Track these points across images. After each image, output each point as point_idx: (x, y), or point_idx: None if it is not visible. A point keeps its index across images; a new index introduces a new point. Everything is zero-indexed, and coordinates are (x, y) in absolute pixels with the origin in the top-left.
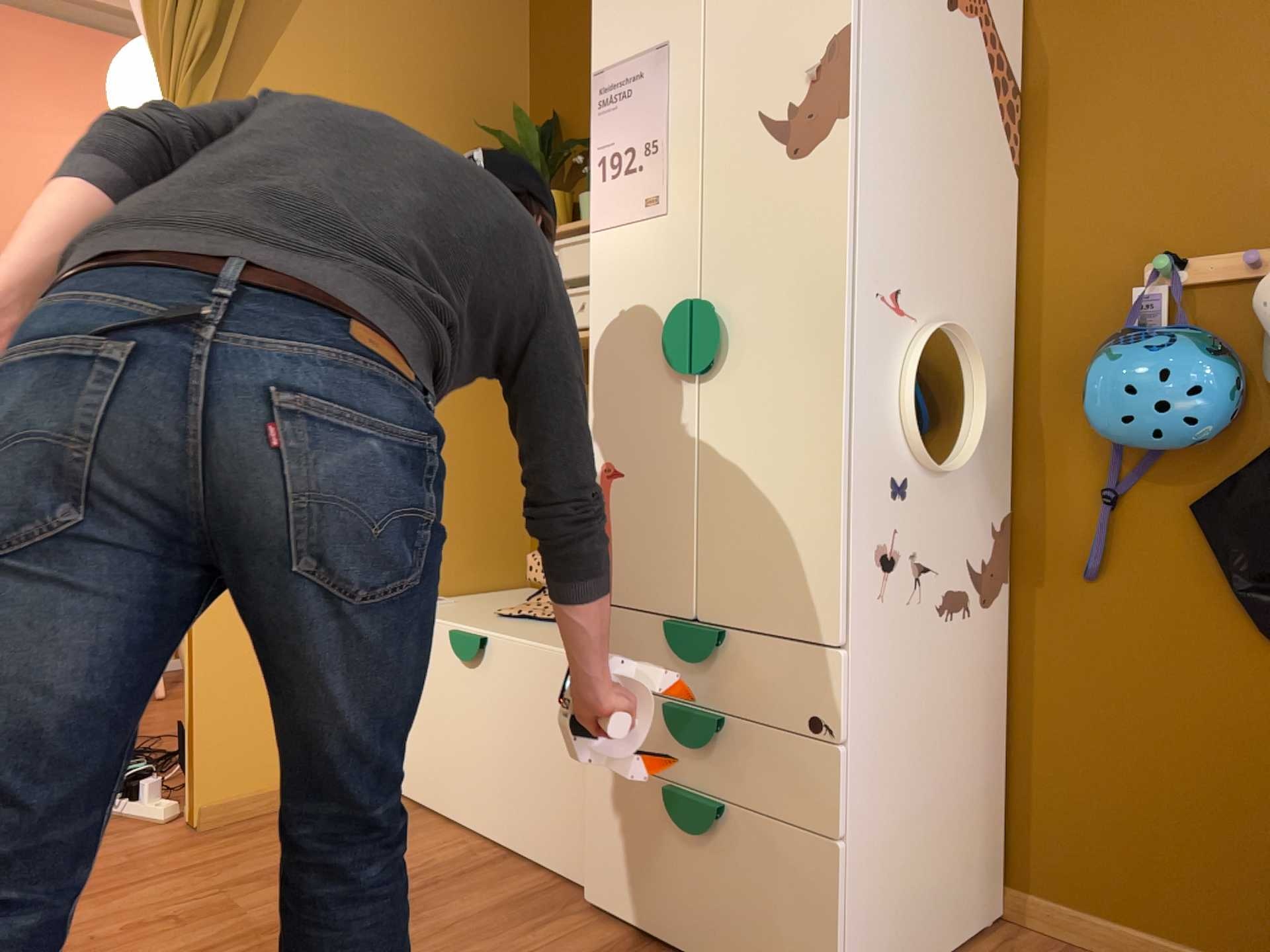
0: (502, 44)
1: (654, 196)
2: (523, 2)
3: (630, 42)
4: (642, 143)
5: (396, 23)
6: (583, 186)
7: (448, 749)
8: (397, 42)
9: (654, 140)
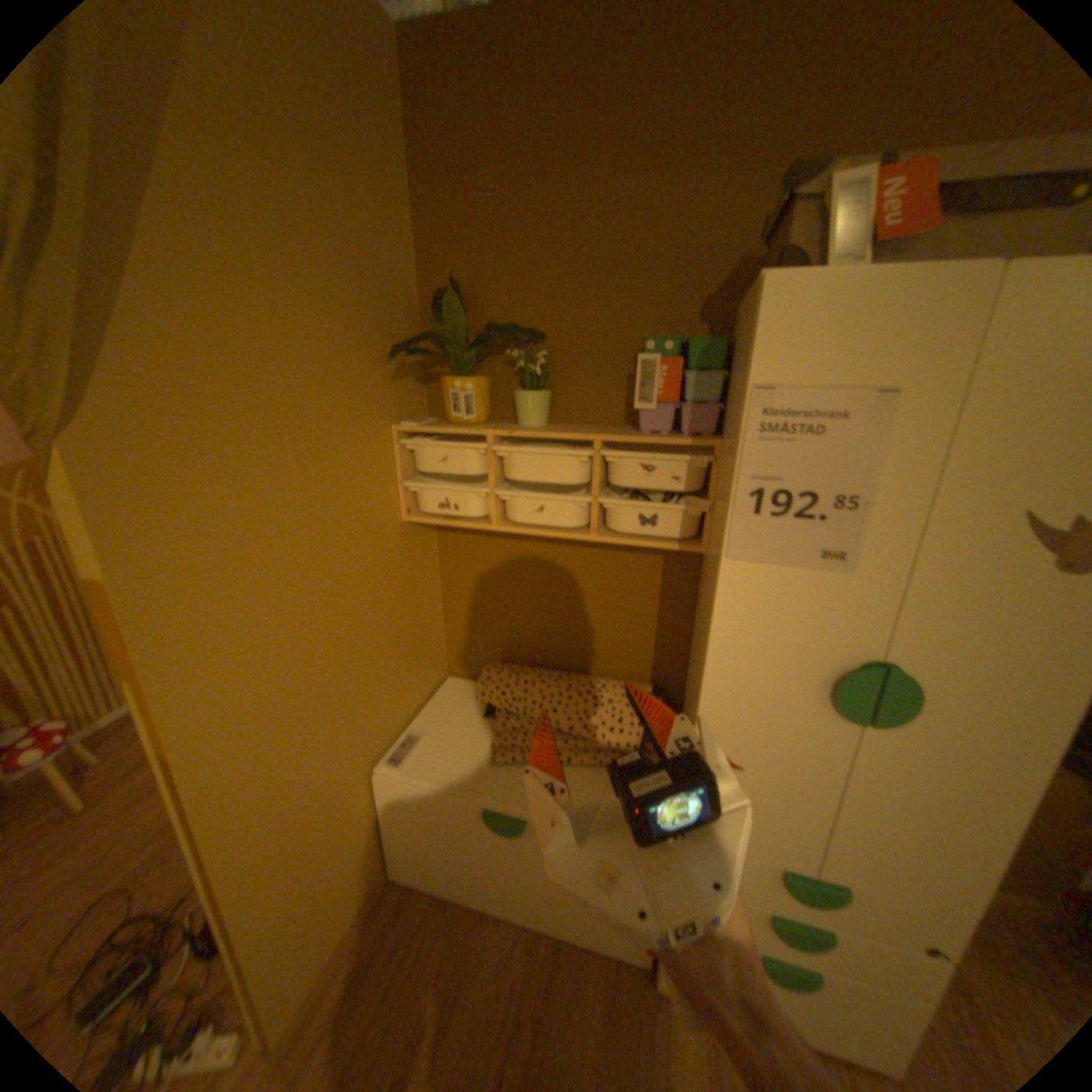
0: (388, 184)
1: (839, 551)
2: (398, 127)
3: (831, 362)
4: (831, 492)
5: (289, 152)
6: (495, 363)
7: (479, 875)
8: (293, 182)
9: (853, 494)
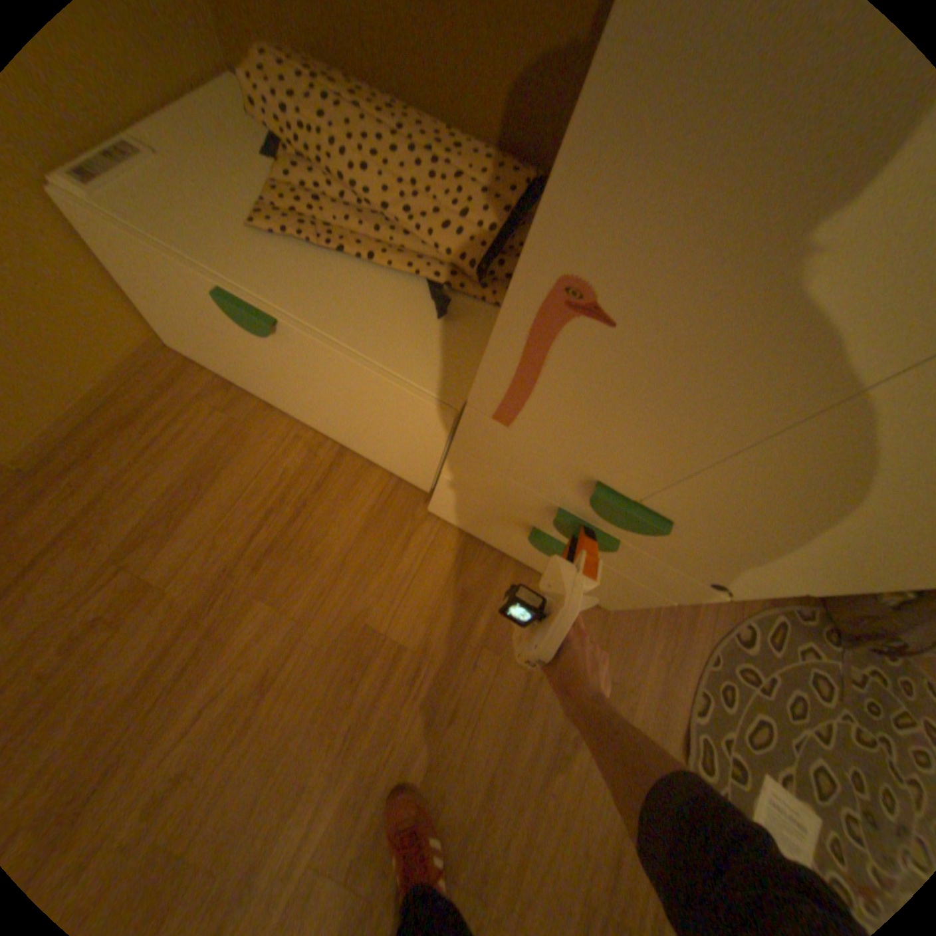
0: None
1: None
2: None
3: None
4: None
5: None
6: None
7: (251, 369)
8: None
9: None
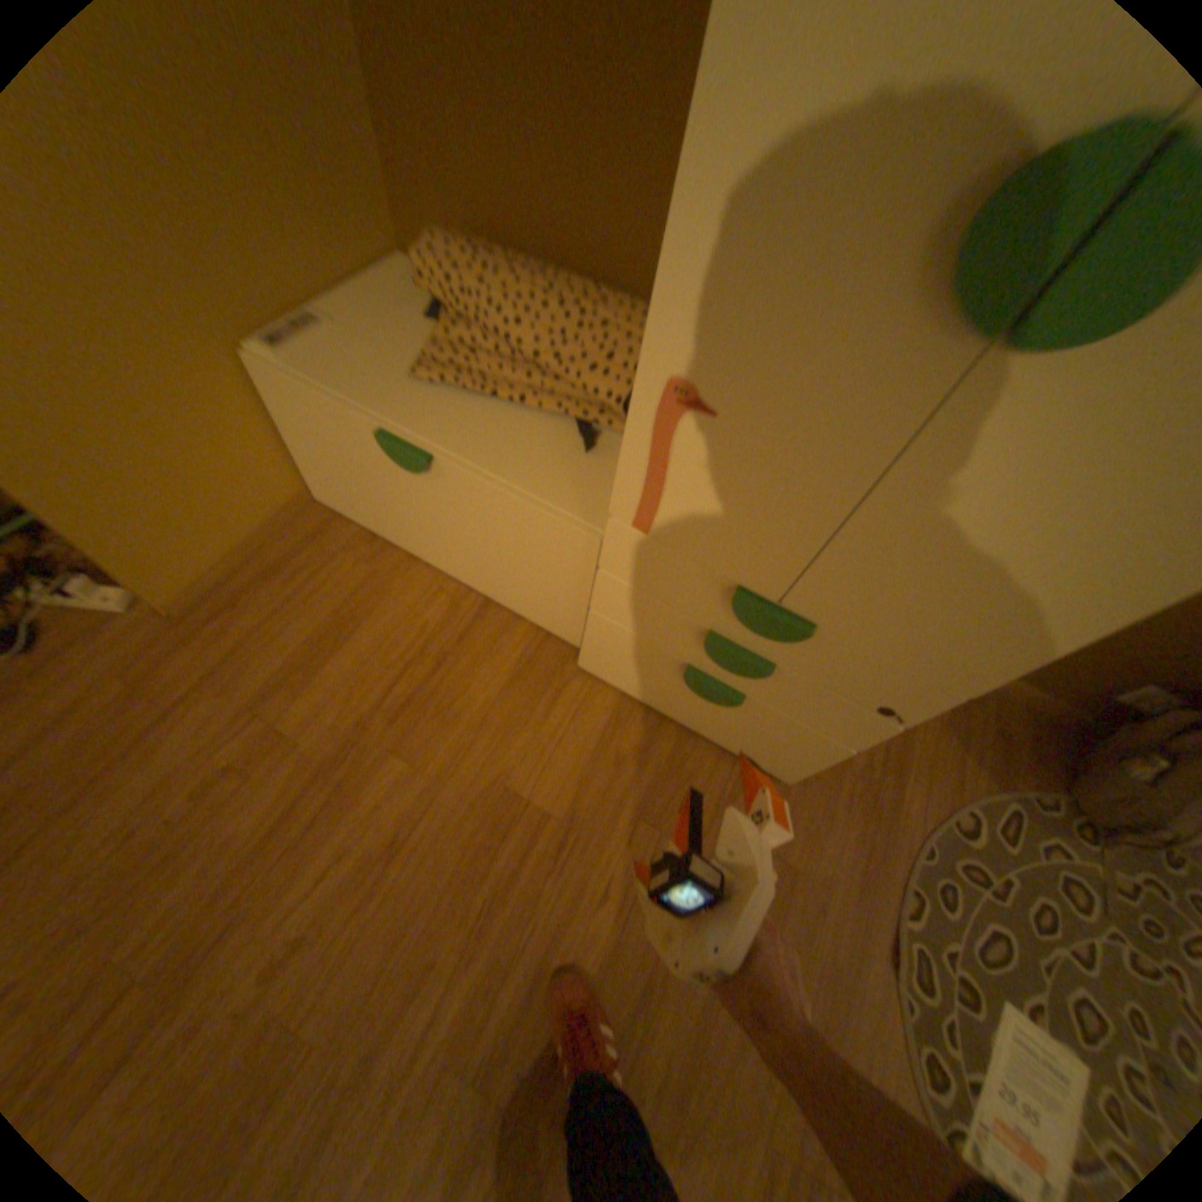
0: None
1: None
2: None
3: None
4: None
5: None
6: None
7: (401, 517)
8: None
9: None
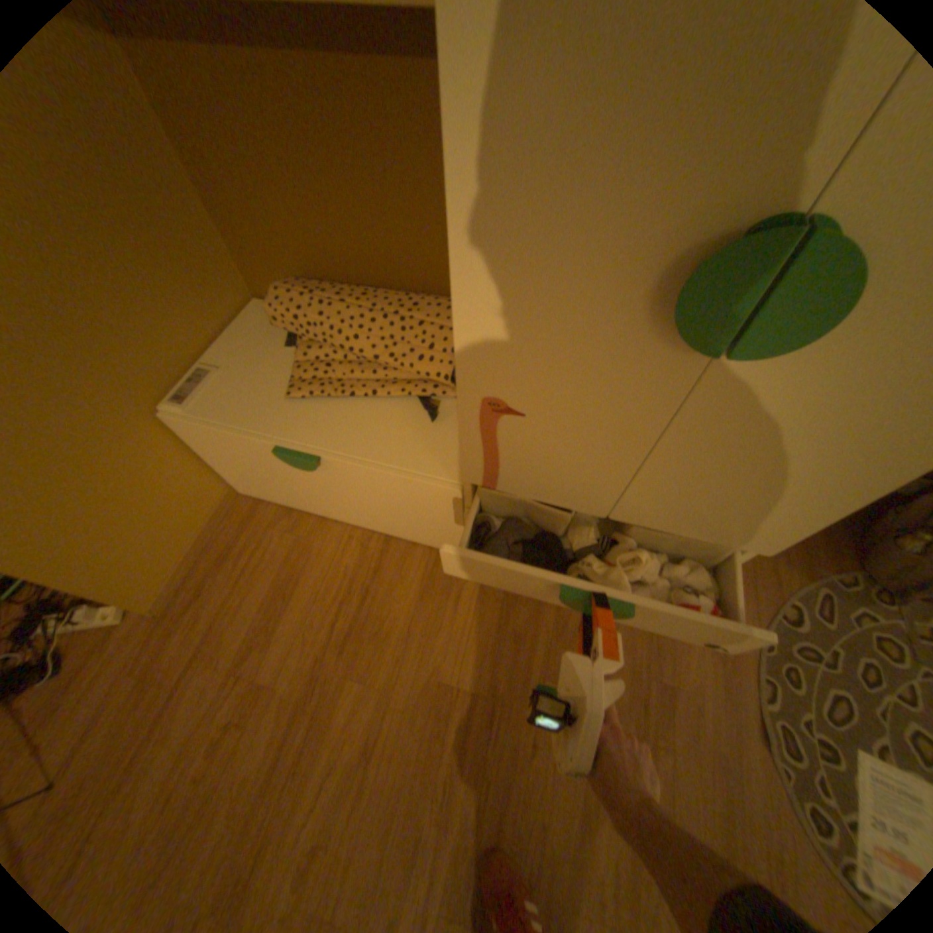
0: None
1: None
2: None
3: None
4: None
5: None
6: None
7: (306, 494)
8: None
9: None
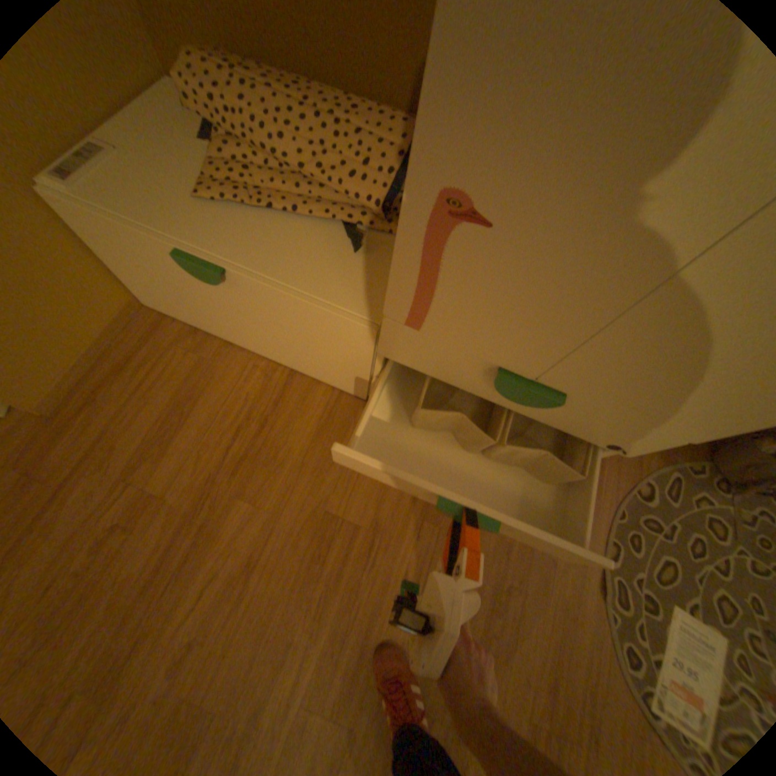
0: None
1: None
2: None
3: None
4: None
5: None
6: None
7: (211, 315)
8: None
9: None
